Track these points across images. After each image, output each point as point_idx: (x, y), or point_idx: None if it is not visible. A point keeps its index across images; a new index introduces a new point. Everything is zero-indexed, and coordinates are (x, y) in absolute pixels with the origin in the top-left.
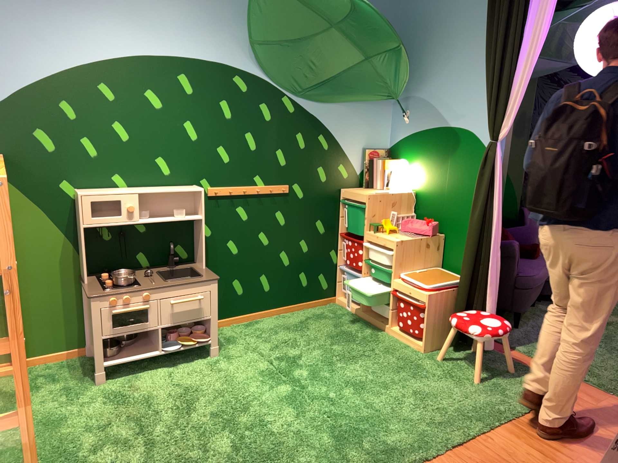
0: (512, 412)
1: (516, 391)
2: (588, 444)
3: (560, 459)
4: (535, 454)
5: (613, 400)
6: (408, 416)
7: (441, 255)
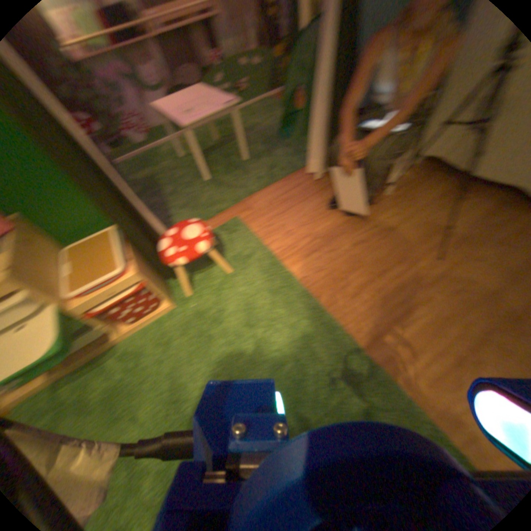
0: (273, 255)
1: (246, 246)
2: (303, 224)
3: (323, 242)
4: (321, 254)
5: (252, 198)
6: (289, 336)
7: (44, 232)
